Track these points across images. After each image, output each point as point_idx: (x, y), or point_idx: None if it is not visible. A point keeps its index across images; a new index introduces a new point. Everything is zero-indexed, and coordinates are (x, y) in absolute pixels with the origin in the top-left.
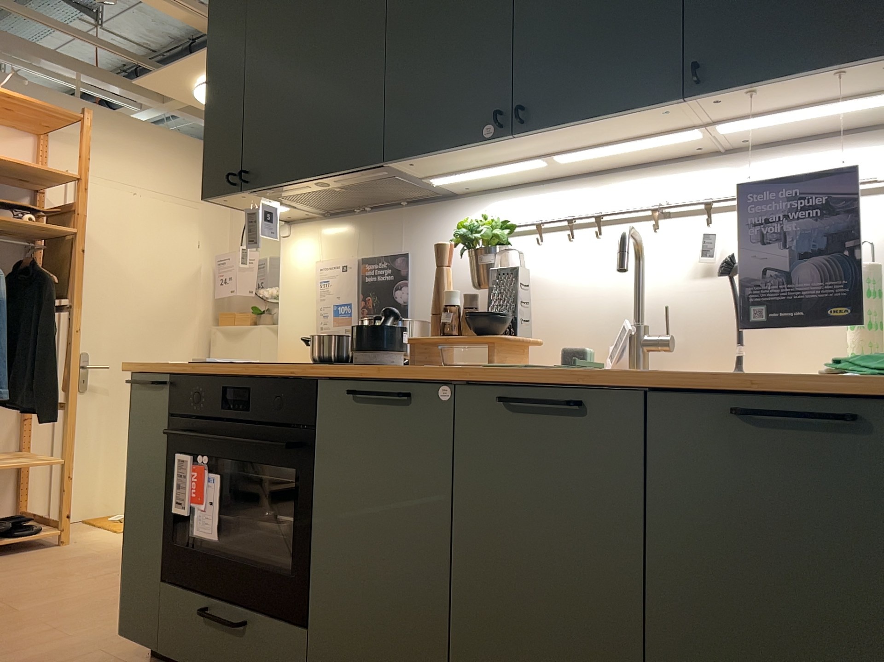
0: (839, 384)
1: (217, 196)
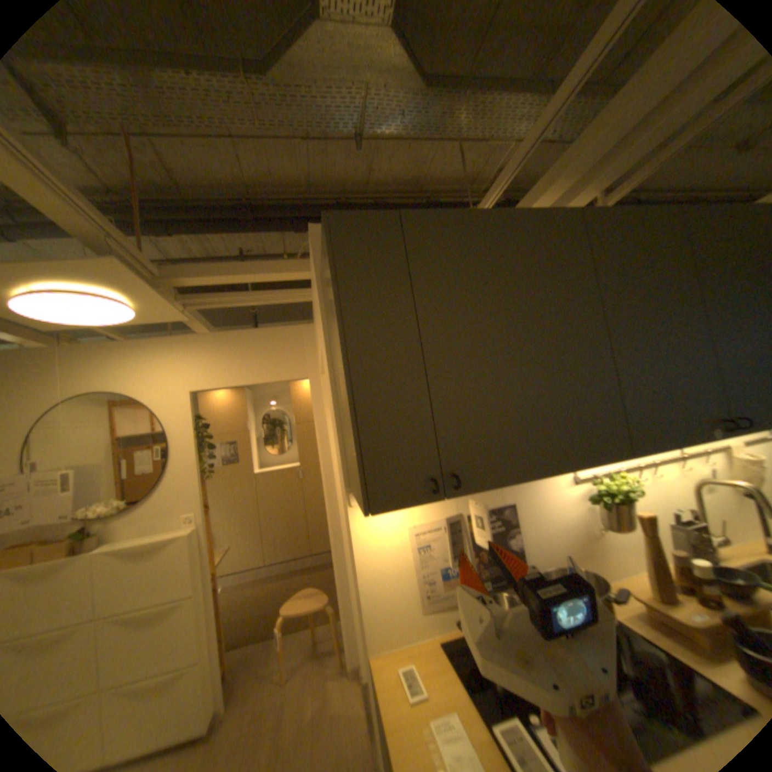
0: None
1: (391, 507)
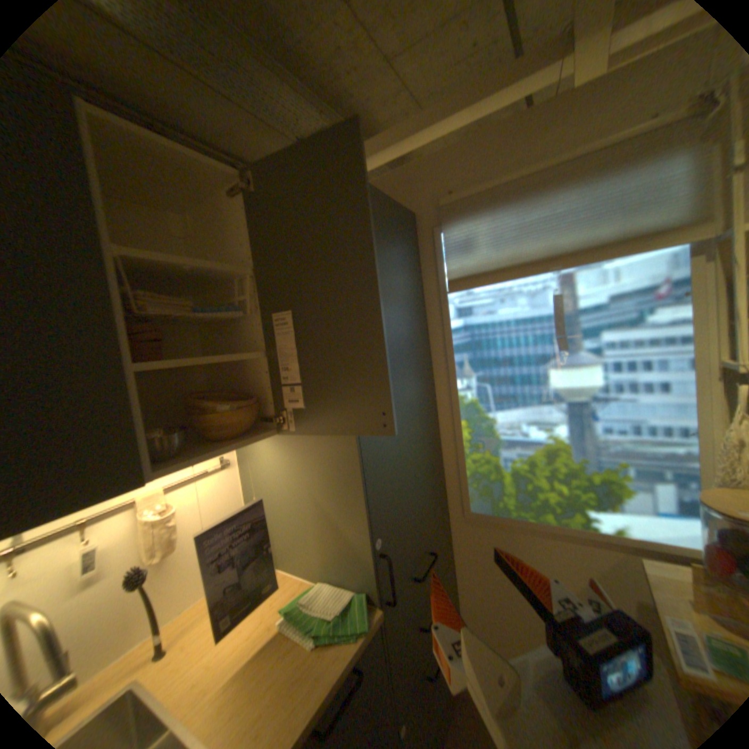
0: (353, 664)
1: None
